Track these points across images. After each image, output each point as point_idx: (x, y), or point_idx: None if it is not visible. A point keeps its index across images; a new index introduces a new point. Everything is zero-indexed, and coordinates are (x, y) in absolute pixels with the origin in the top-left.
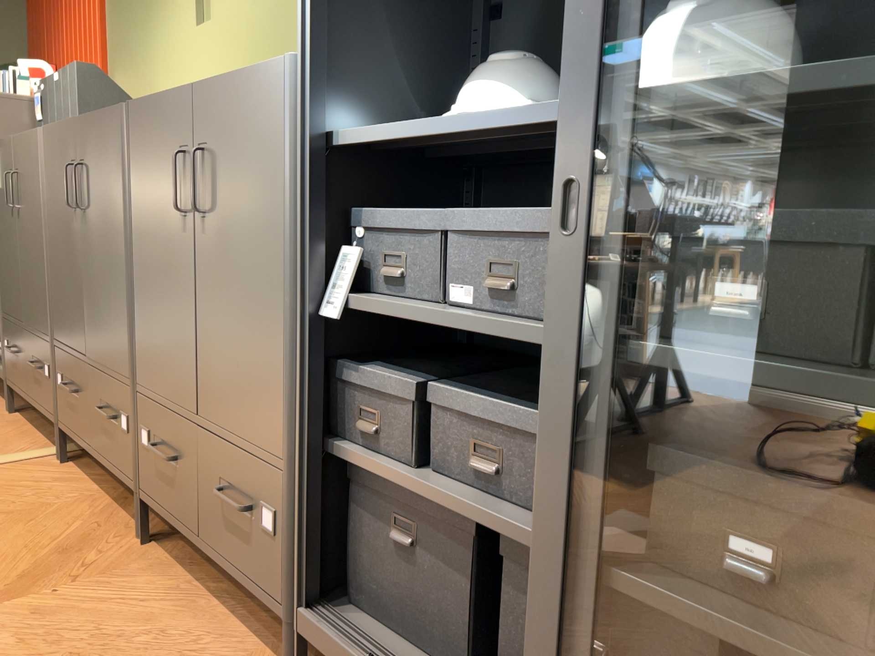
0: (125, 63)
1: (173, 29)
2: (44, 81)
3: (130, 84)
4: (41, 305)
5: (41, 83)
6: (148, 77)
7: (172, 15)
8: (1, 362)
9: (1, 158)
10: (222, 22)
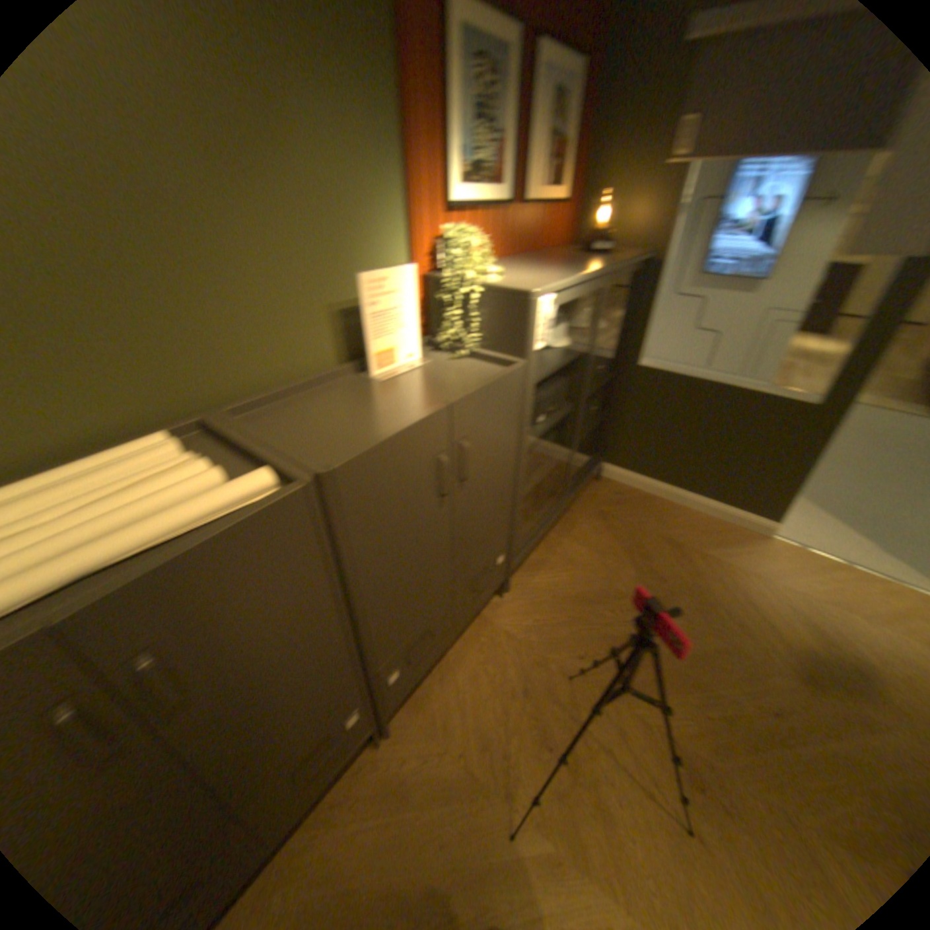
0: None
1: None
2: None
3: None
4: None
5: None
6: None
7: None
8: None
9: None
10: None
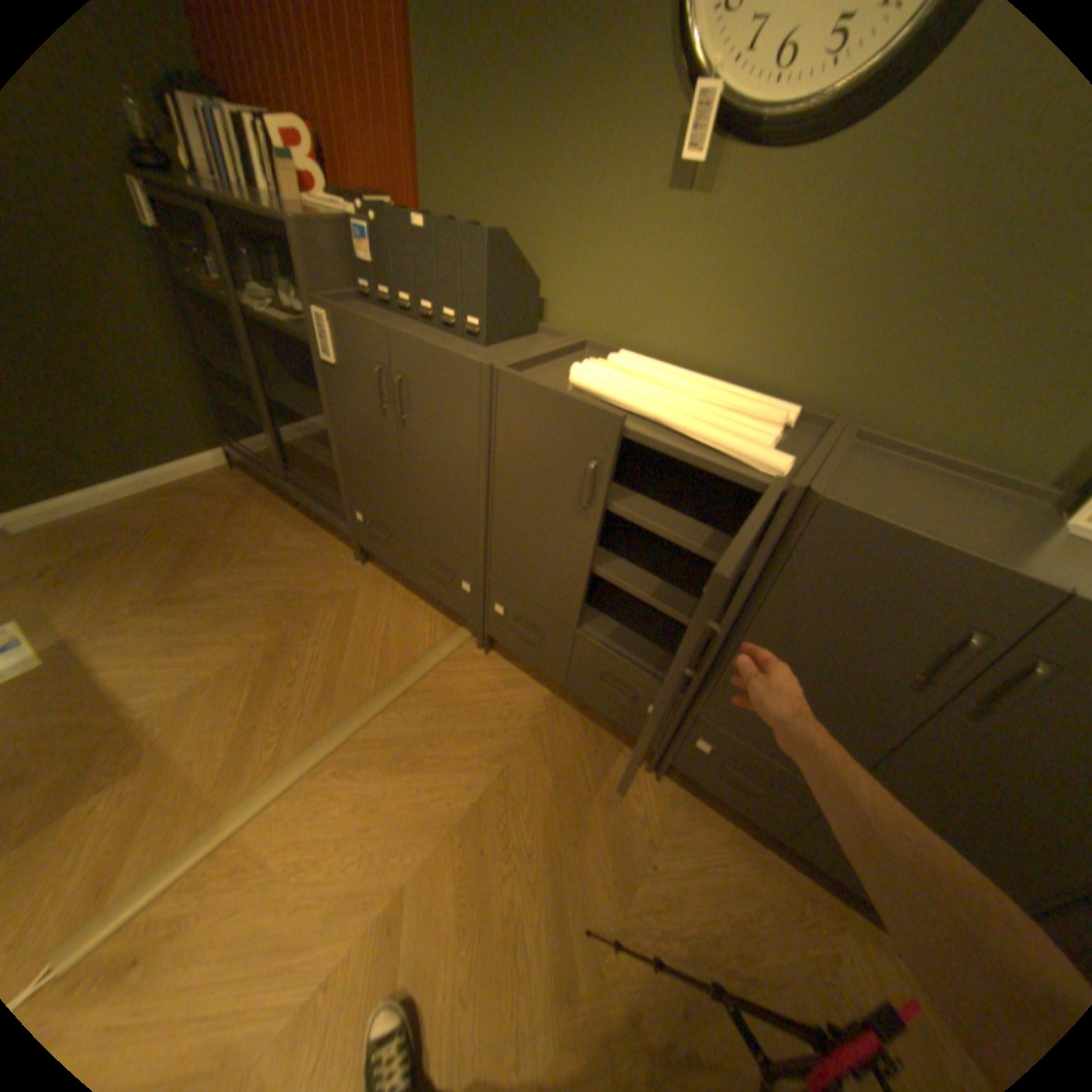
0: (464, 164)
1: (602, 162)
2: (375, 205)
3: (476, 202)
4: (460, 532)
5: (365, 203)
6: (524, 212)
7: (606, 137)
8: (331, 510)
9: (345, 331)
10: (743, 207)
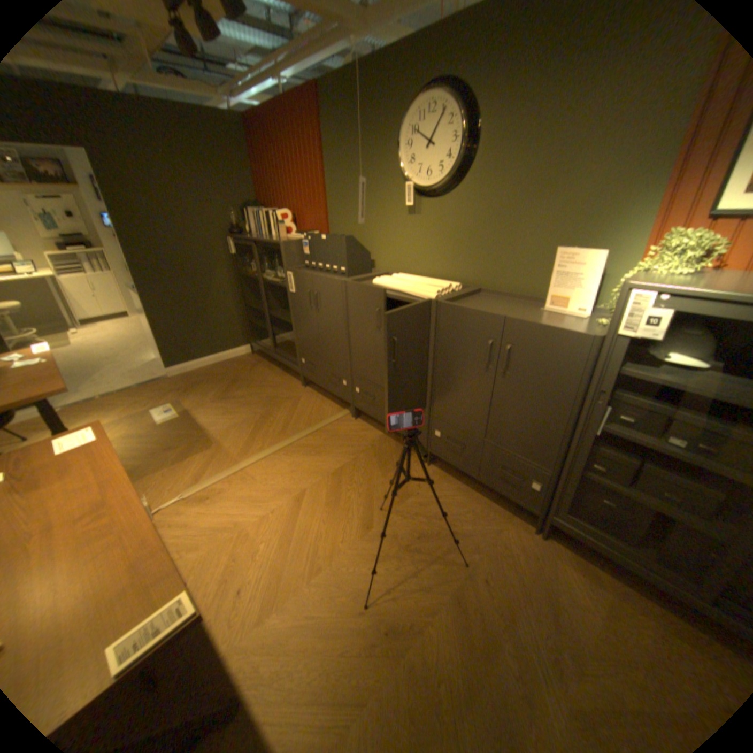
0: (344, 217)
1: (387, 210)
2: (310, 235)
3: (348, 229)
4: (340, 356)
5: (307, 235)
6: (364, 230)
7: (387, 202)
8: (292, 364)
9: (298, 279)
10: (431, 218)
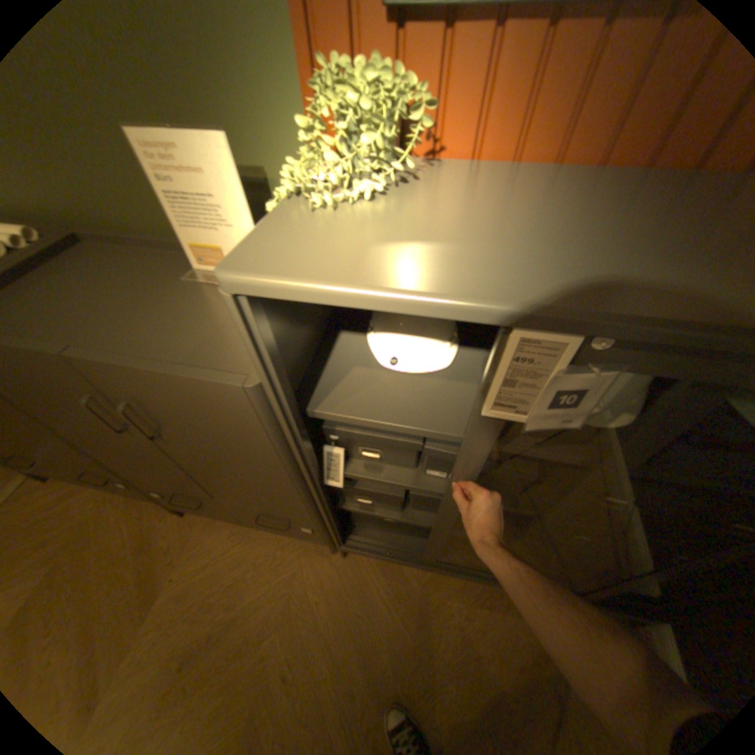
0: None
1: None
2: None
3: None
4: None
5: None
6: None
7: None
8: None
9: None
10: None
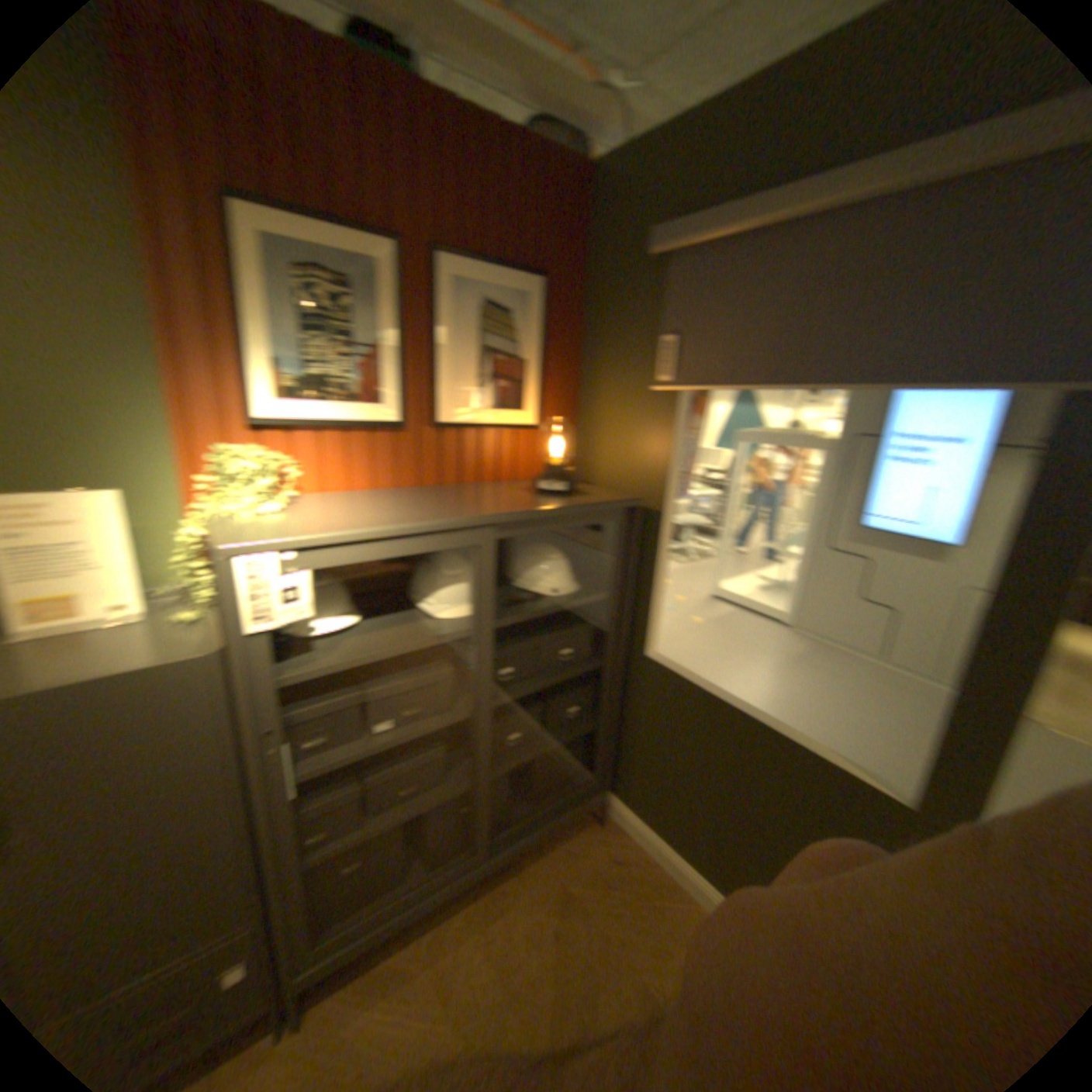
0: None
1: None
2: None
3: None
4: None
5: None
6: None
7: None
8: None
9: None
10: None
